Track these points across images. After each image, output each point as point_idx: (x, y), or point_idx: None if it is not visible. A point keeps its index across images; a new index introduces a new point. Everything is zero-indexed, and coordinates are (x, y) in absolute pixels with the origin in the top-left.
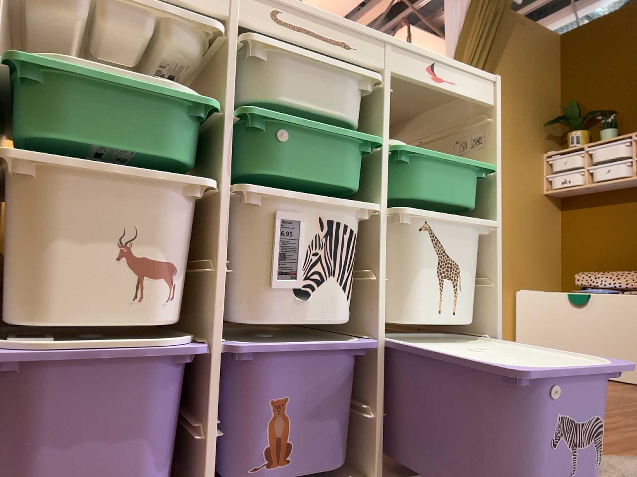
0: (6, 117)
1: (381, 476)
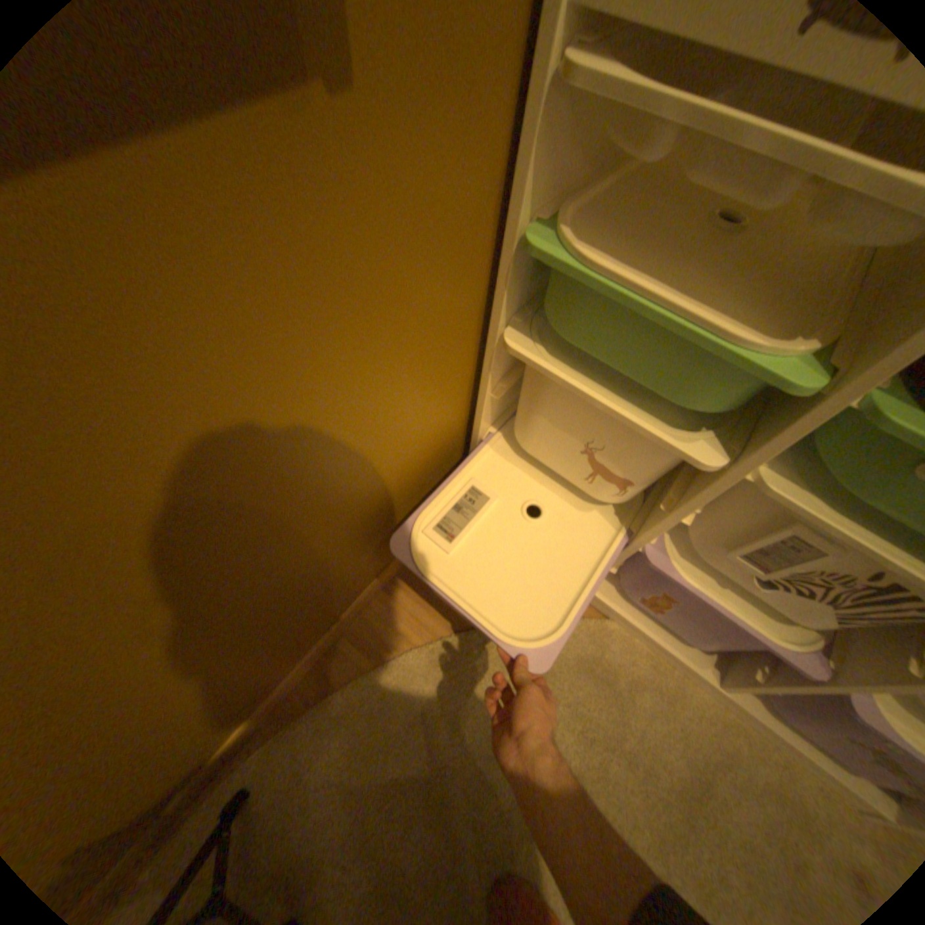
0: (536, 267)
1: (736, 693)
